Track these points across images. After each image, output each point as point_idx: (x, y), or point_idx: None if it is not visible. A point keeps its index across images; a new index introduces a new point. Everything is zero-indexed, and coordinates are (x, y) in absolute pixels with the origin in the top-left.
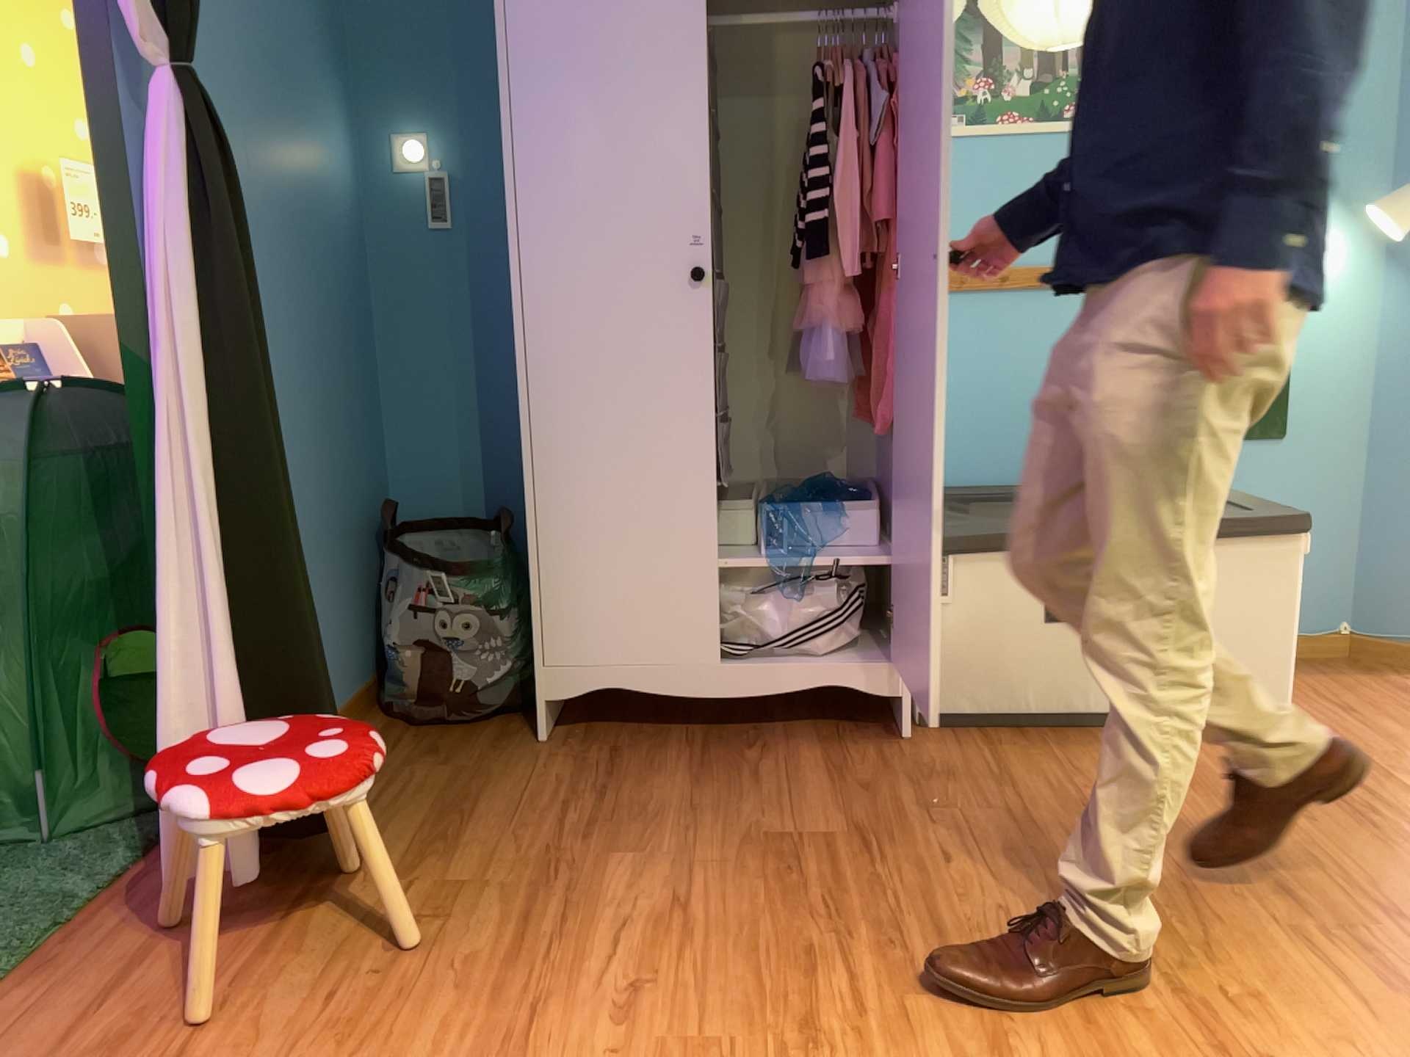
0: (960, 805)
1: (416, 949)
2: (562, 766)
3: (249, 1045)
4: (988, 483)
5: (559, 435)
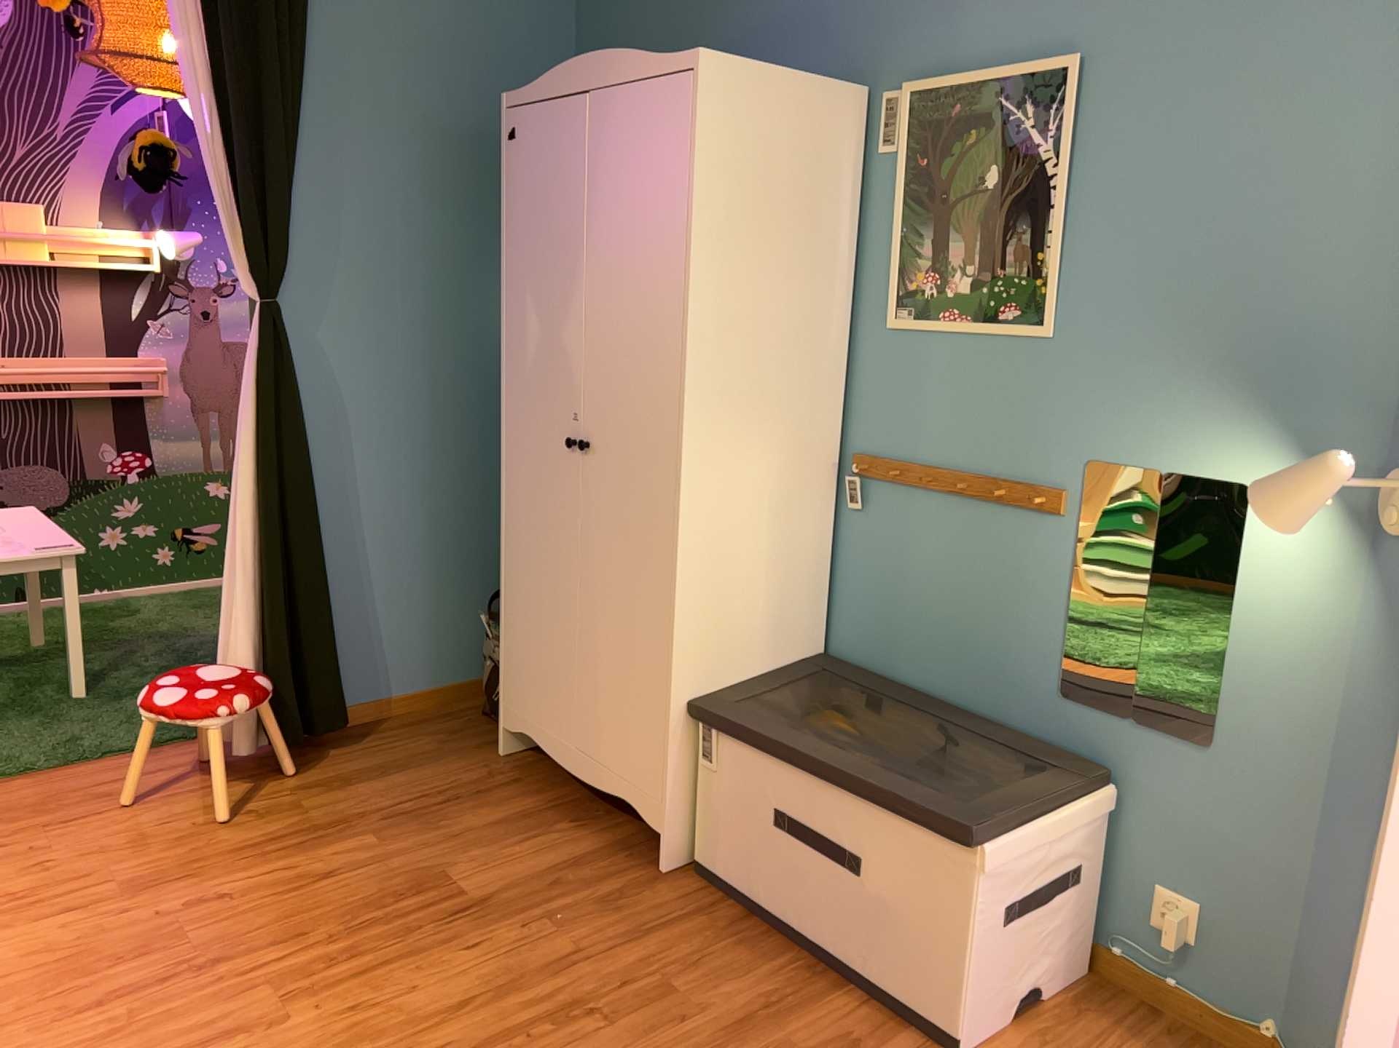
0: (569, 930)
1: (222, 827)
2: (471, 776)
3: (116, 826)
4: (906, 680)
5: (513, 541)
